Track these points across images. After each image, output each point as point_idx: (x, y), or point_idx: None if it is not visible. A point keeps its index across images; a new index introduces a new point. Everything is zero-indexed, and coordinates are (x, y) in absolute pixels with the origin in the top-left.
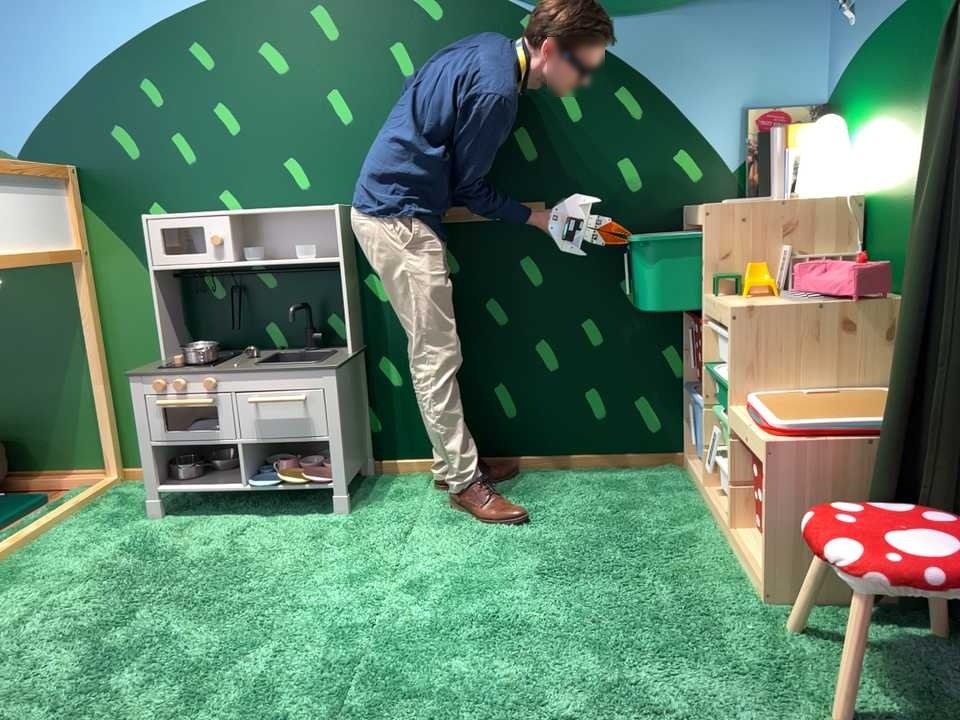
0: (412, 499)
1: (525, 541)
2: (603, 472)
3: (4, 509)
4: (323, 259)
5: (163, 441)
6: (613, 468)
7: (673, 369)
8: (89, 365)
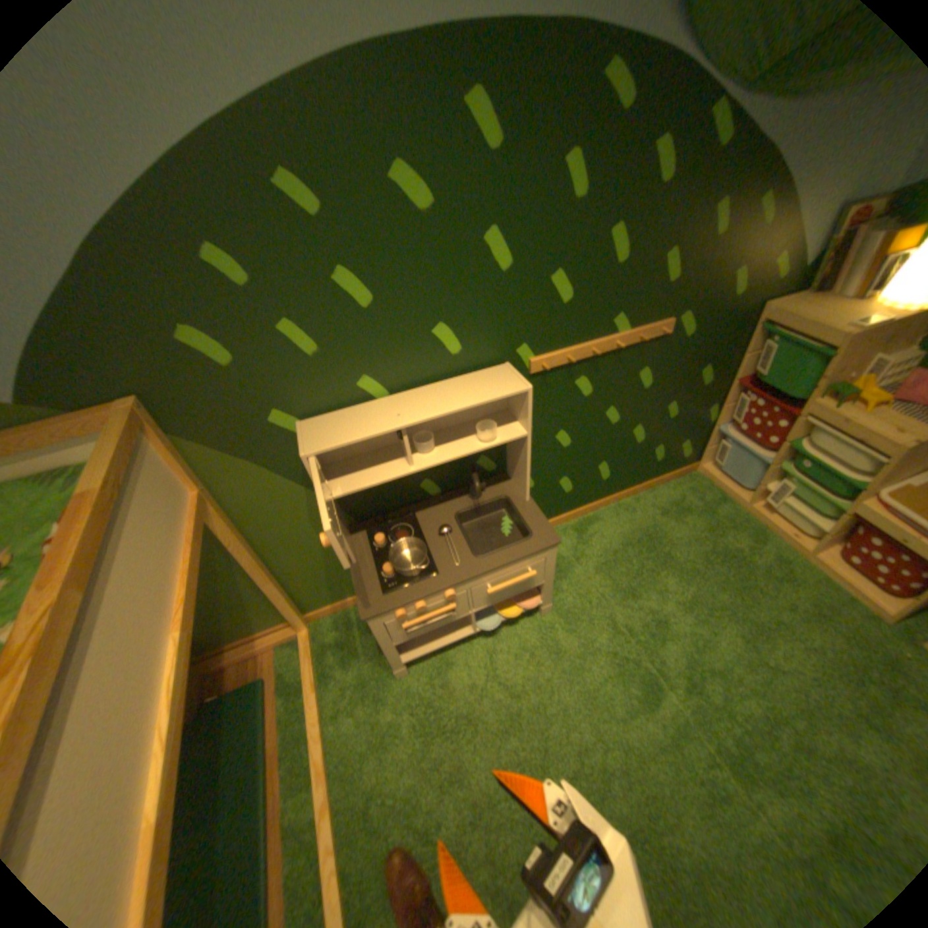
0: (570, 570)
1: (696, 601)
2: (659, 494)
3: (243, 722)
4: (513, 440)
5: (406, 640)
6: (660, 486)
7: (712, 419)
8: (251, 577)
